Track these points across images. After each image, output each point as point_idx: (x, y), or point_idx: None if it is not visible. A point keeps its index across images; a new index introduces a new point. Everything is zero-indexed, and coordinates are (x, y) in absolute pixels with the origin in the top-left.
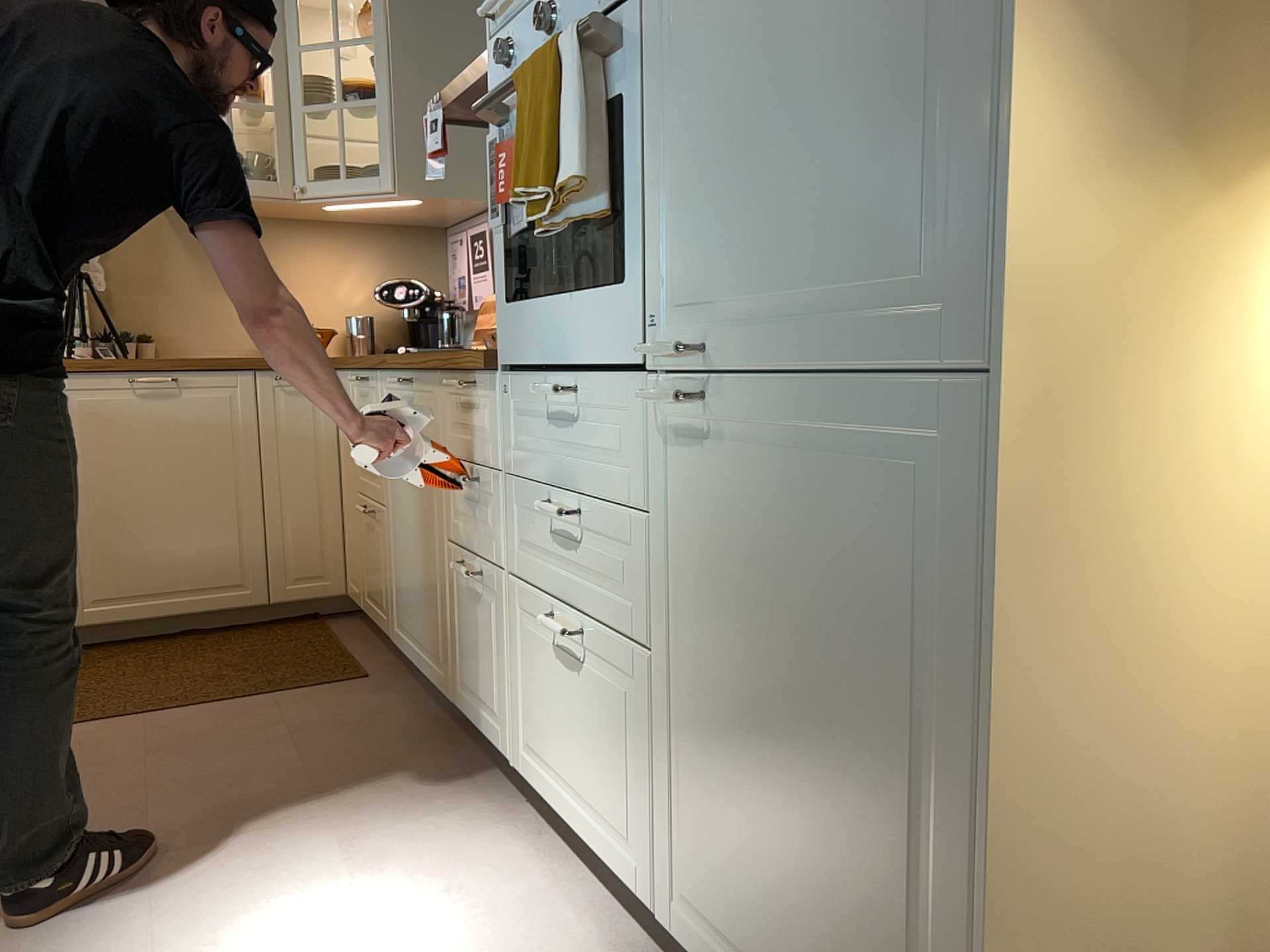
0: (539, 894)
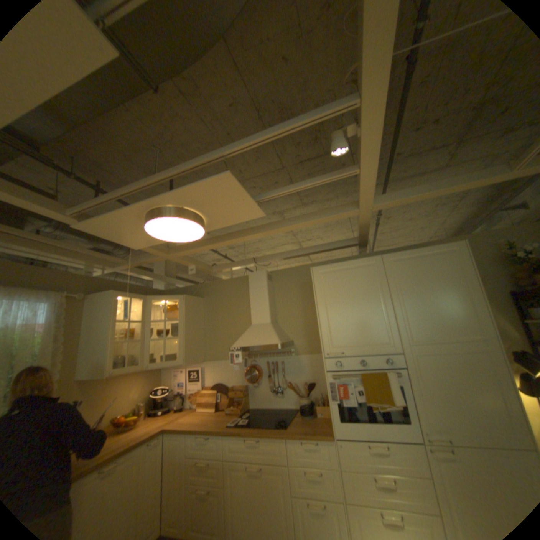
0: None
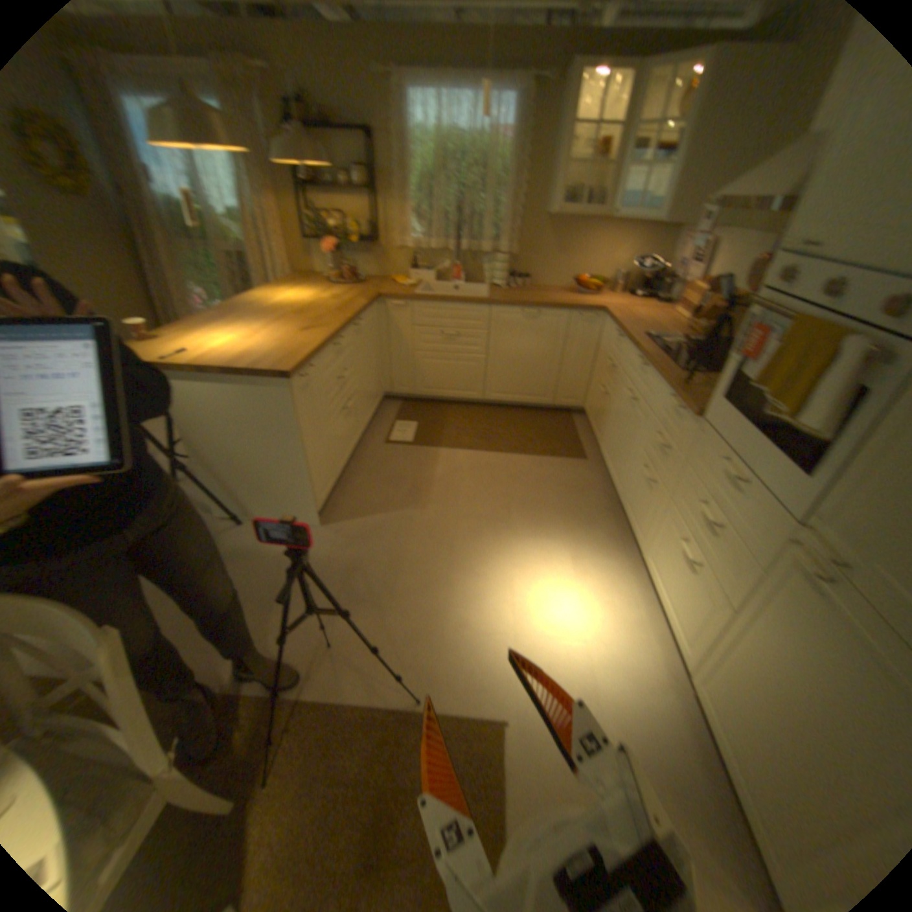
0: (641, 617)
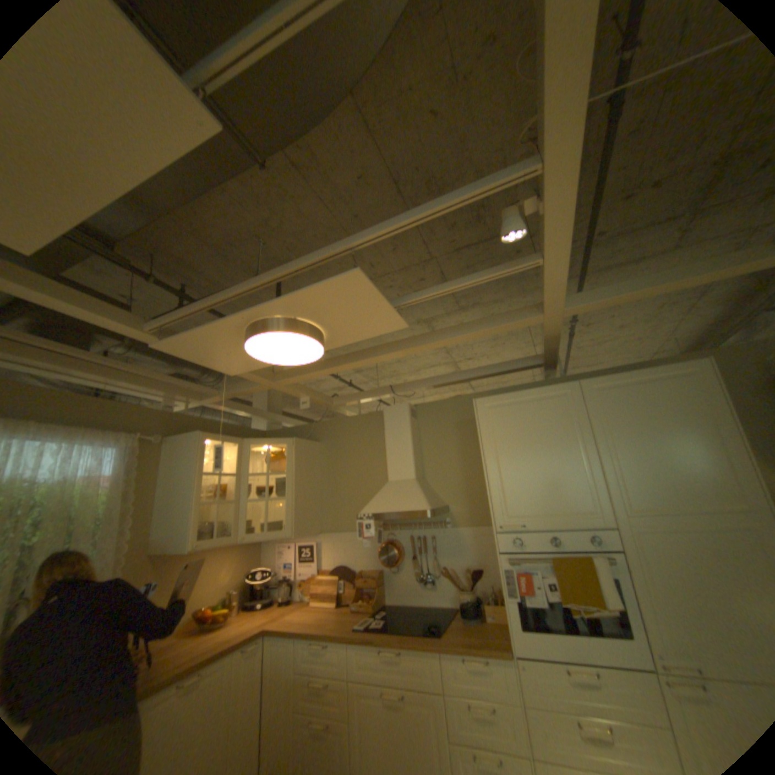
0: None
